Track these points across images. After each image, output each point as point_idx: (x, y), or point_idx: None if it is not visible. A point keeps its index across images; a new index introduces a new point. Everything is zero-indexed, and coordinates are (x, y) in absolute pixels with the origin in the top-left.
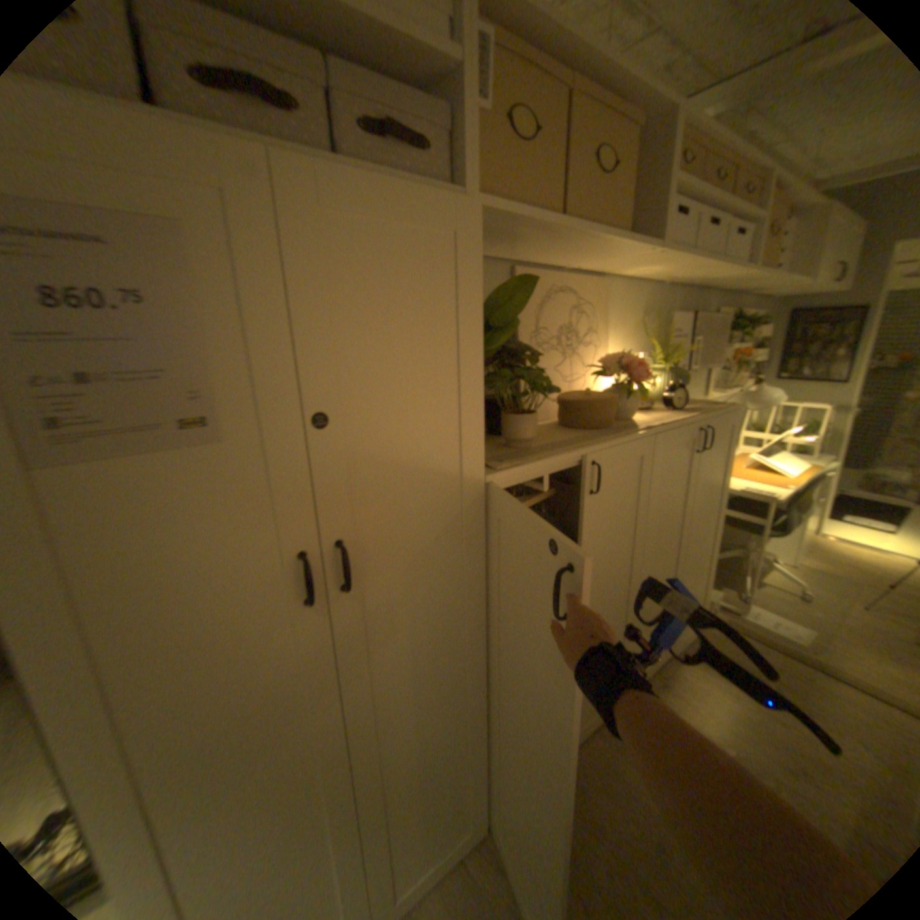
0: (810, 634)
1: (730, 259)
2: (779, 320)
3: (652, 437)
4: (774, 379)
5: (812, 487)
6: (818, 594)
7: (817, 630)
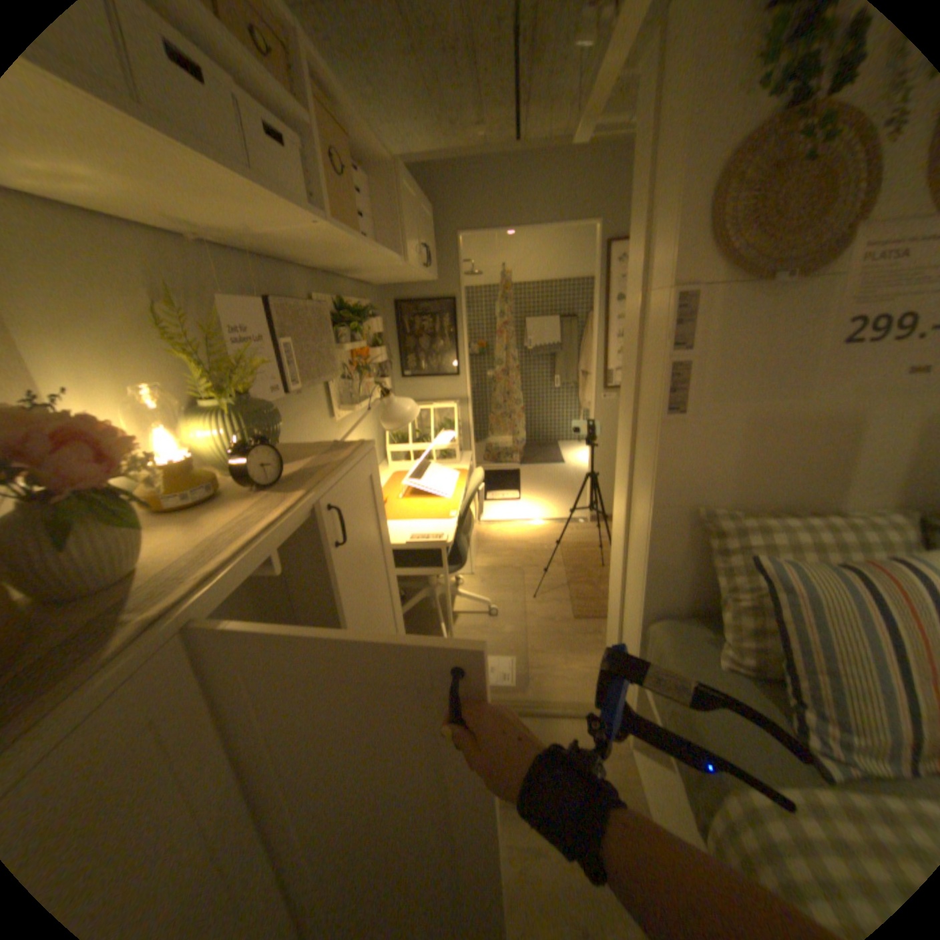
0: (510, 660)
1: (261, 171)
2: (385, 310)
3: (168, 644)
4: (399, 376)
5: (469, 504)
6: (497, 596)
7: (512, 649)
